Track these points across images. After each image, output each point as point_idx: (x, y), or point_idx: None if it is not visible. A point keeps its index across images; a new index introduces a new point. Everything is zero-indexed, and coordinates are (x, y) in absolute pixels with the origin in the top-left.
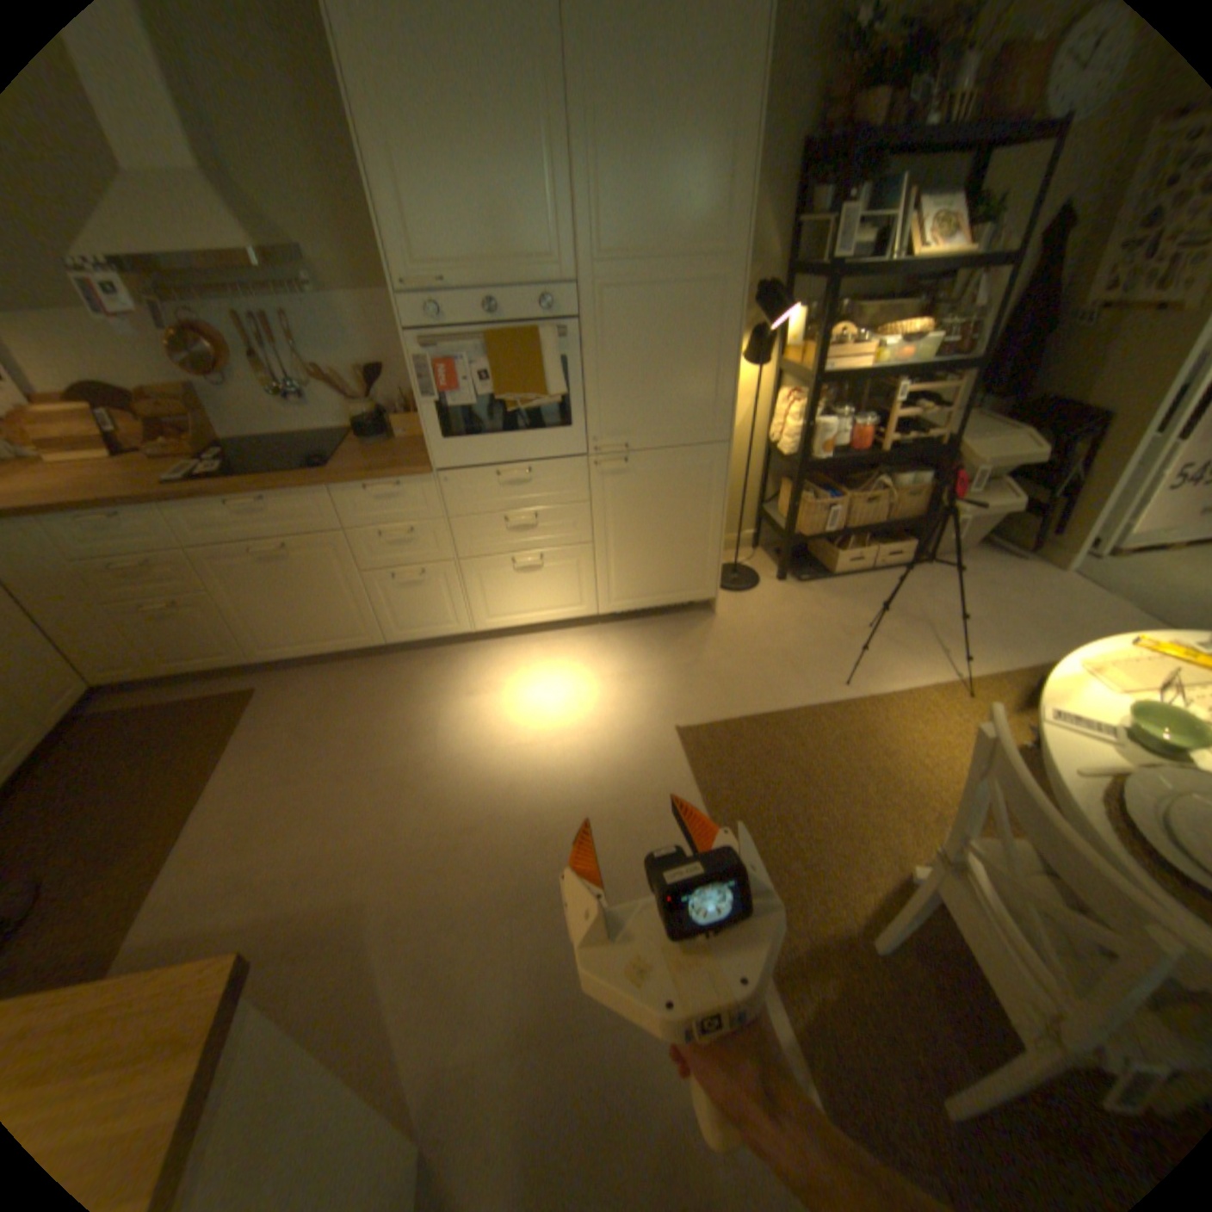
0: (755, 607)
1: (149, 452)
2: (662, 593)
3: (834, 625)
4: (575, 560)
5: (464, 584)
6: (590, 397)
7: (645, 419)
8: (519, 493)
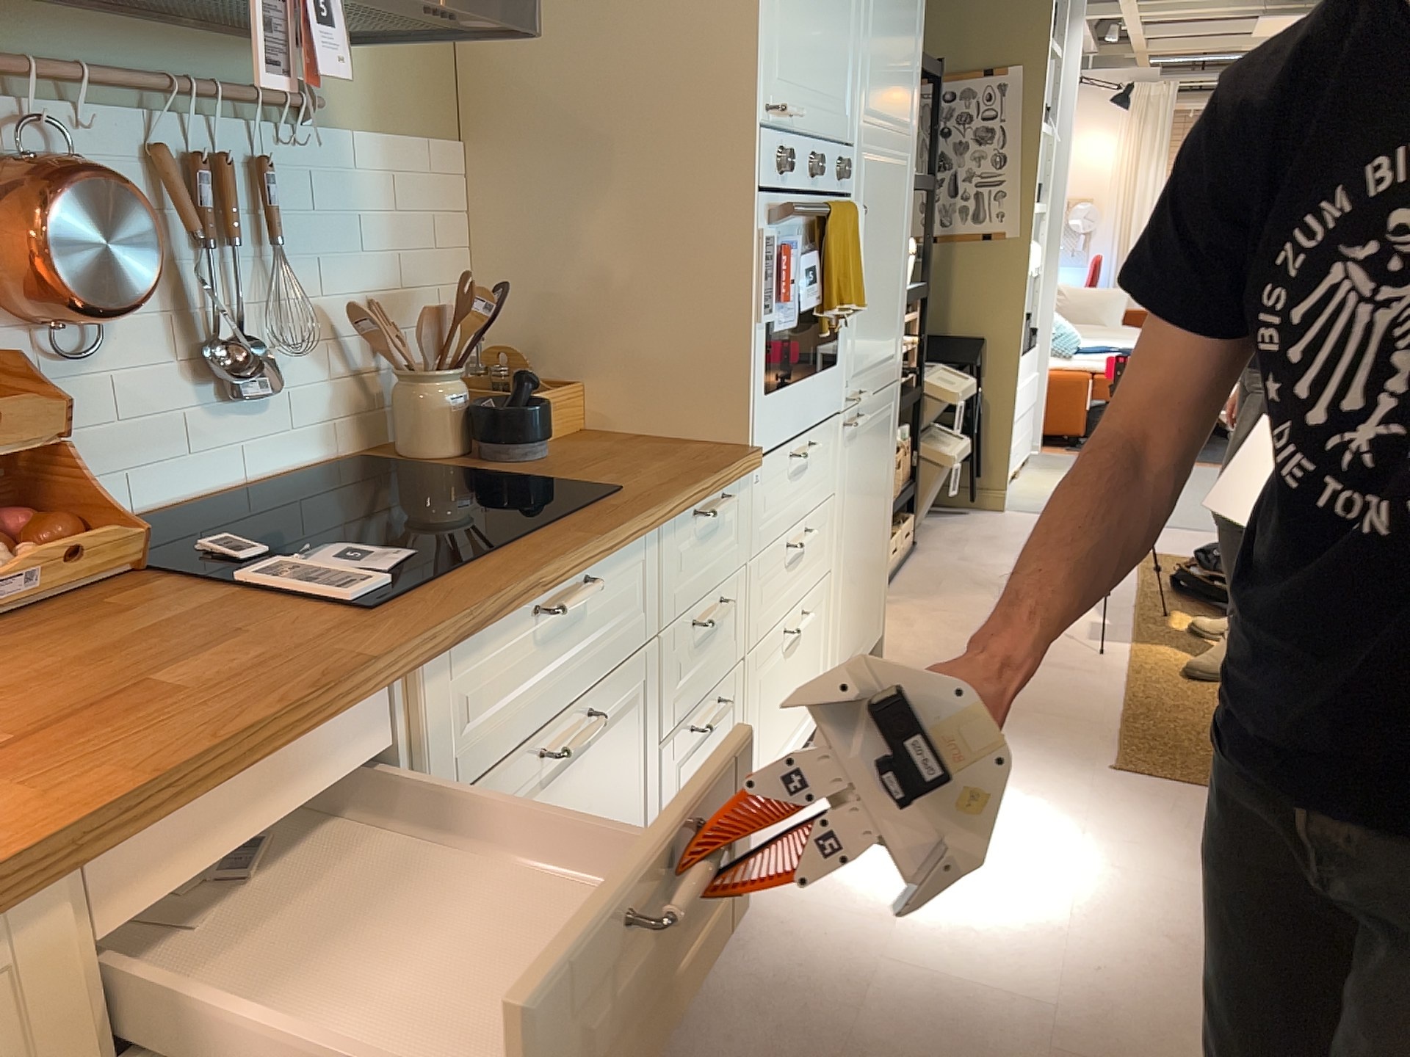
0: (895, 636)
1: (10, 582)
2: (861, 641)
3: (982, 616)
4: (821, 607)
5: (746, 710)
6: (852, 314)
7: (872, 346)
8: (800, 487)
